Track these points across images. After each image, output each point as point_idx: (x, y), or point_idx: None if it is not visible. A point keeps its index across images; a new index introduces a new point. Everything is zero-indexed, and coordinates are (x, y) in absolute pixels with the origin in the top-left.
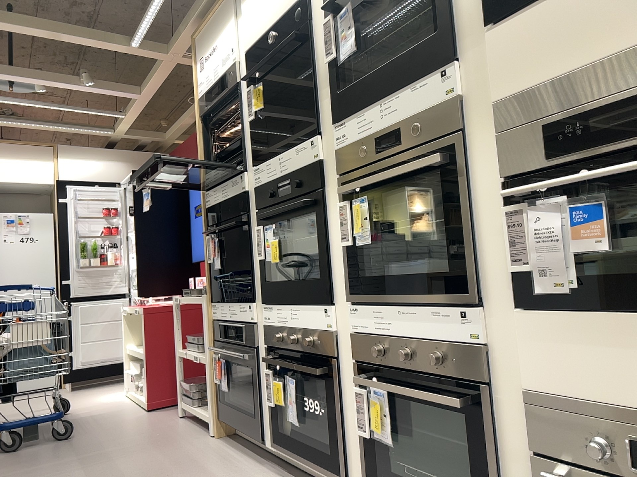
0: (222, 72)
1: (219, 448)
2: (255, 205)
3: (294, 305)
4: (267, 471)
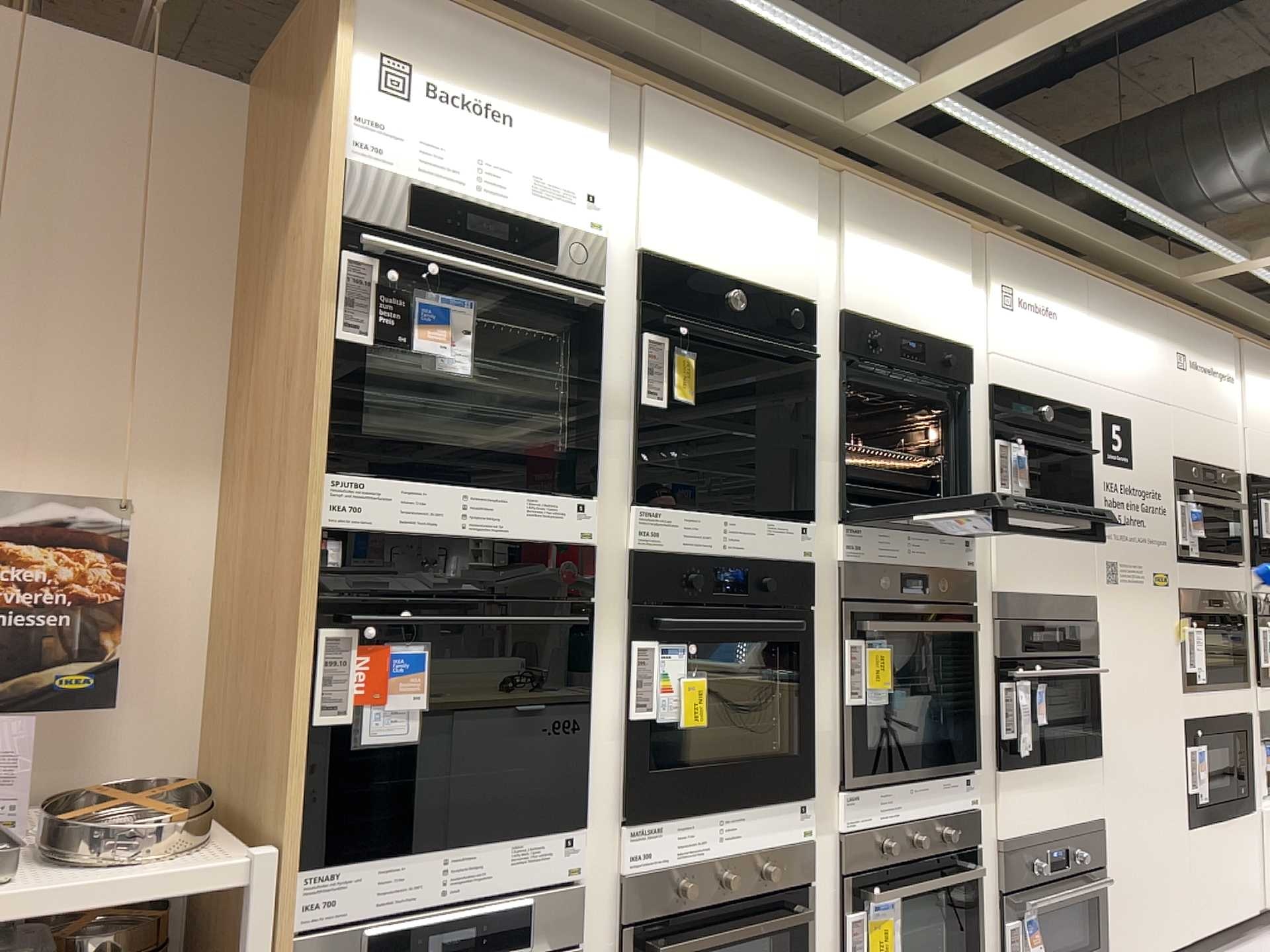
0: (536, 210)
1: None
2: (619, 589)
3: (728, 810)
4: None
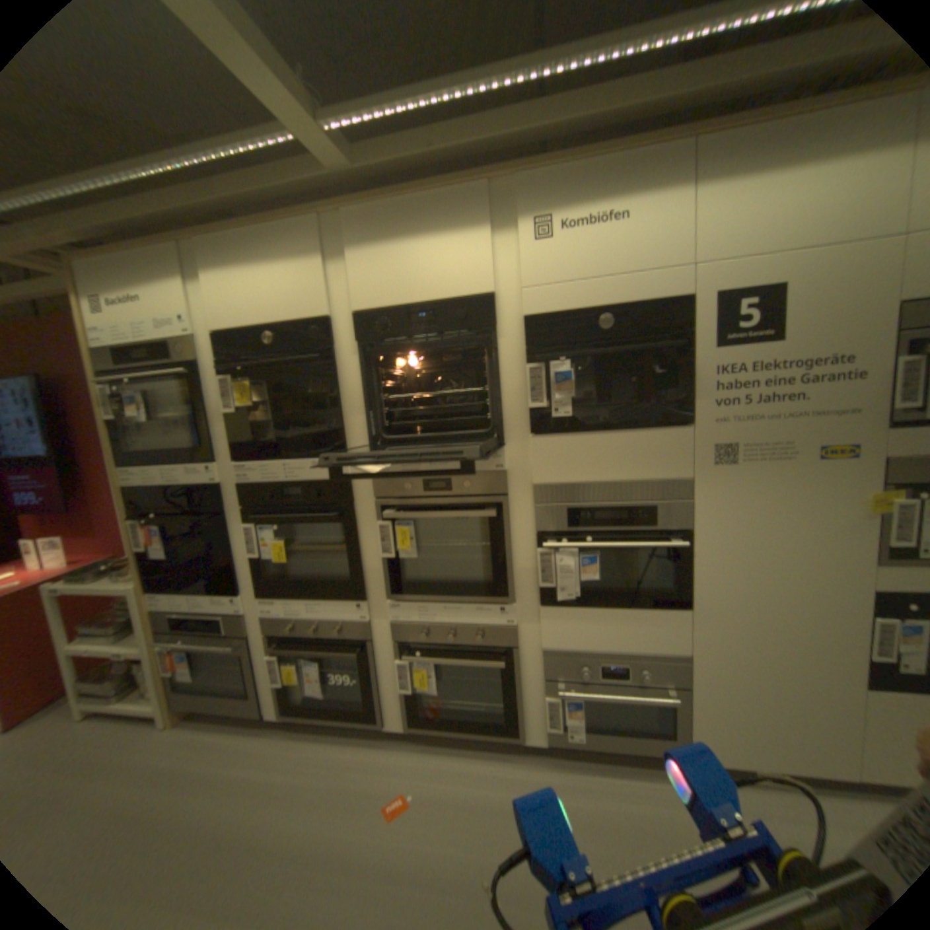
0: (154, 337)
1: (187, 743)
2: (235, 503)
3: (309, 602)
4: (271, 744)
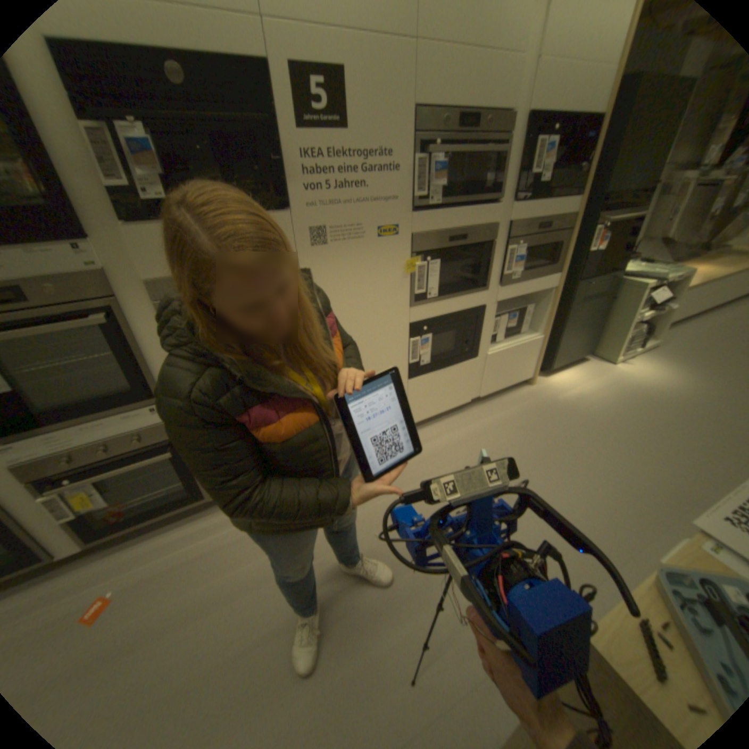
0: None
1: None
2: None
3: None
4: None
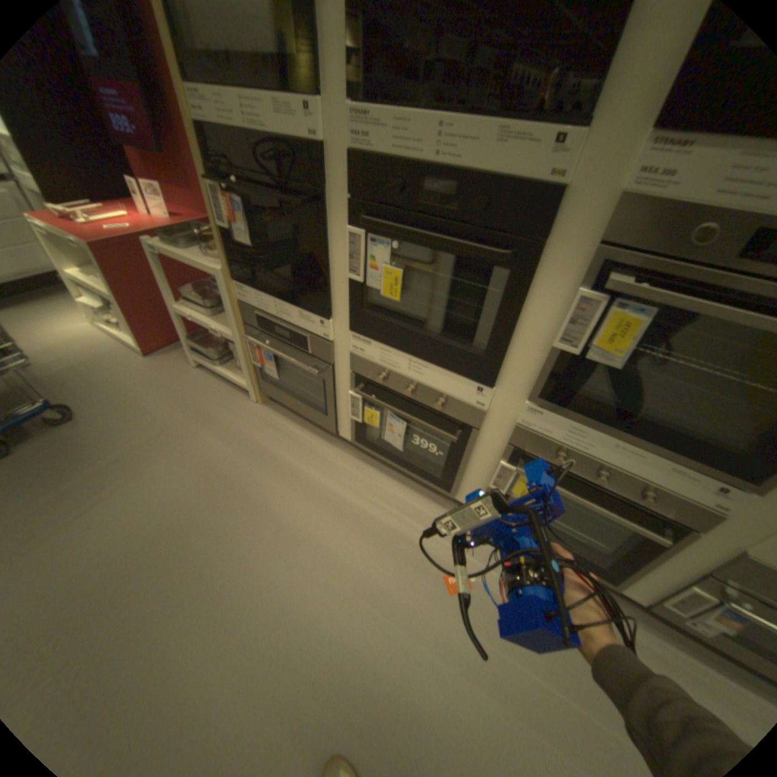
0: None
1: (276, 422)
2: (345, 183)
3: (418, 358)
4: (345, 455)
